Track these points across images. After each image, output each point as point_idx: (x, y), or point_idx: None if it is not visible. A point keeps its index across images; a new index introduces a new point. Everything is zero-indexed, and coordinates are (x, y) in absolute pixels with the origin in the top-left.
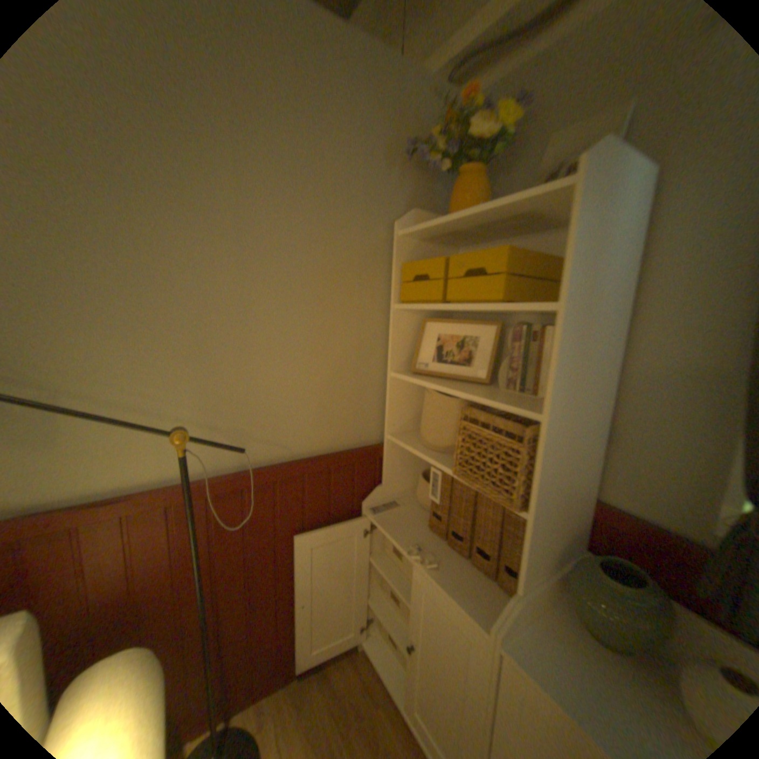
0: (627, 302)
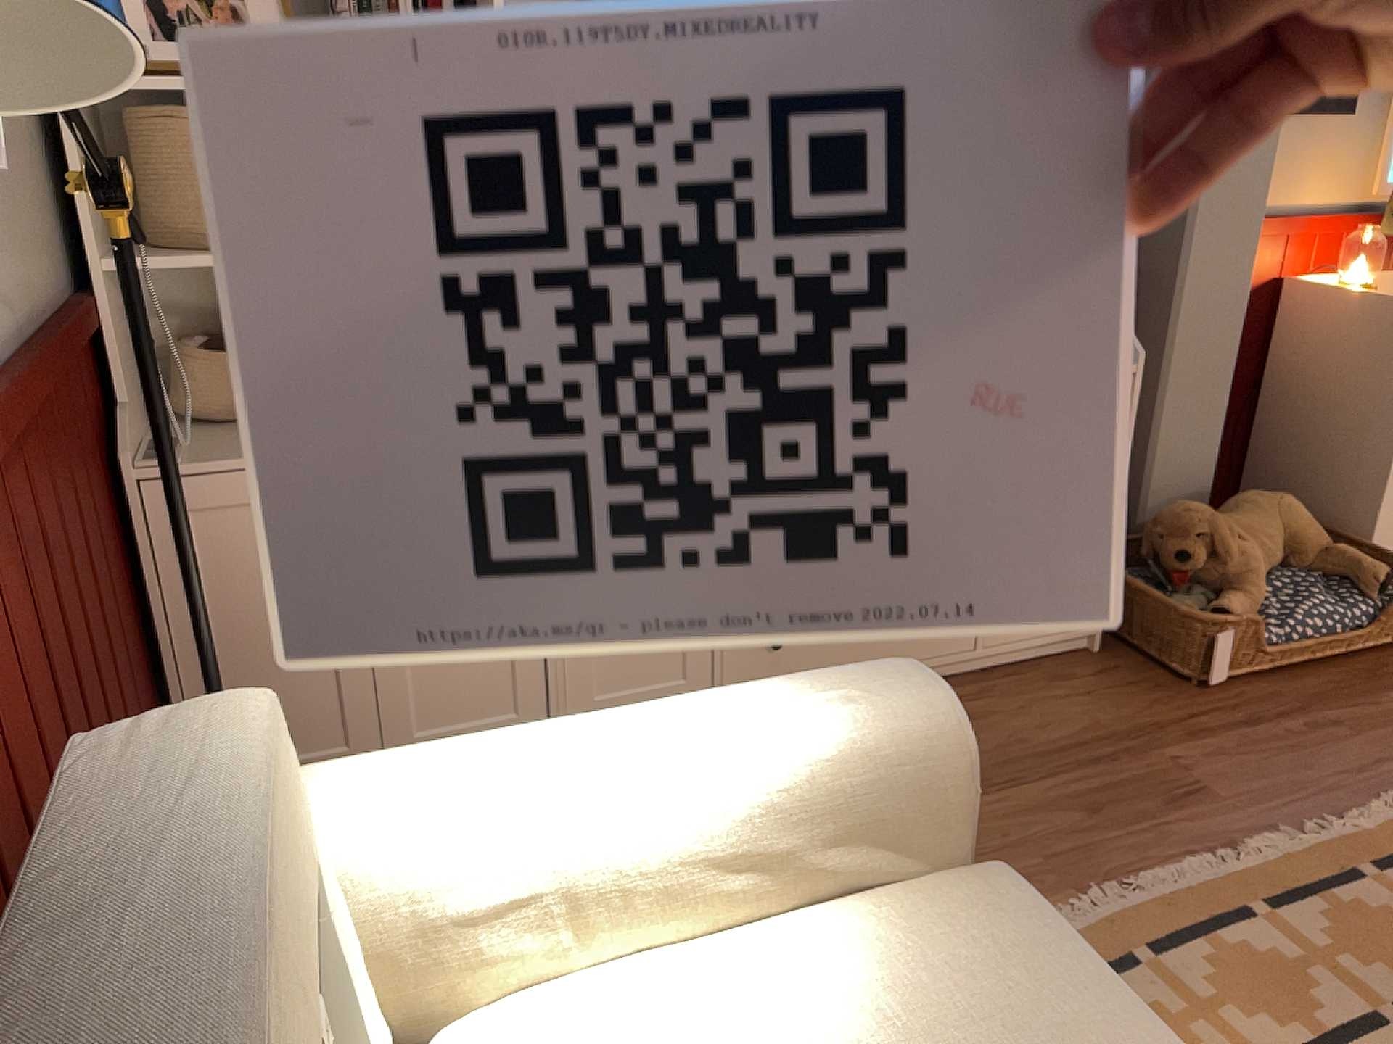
0: None
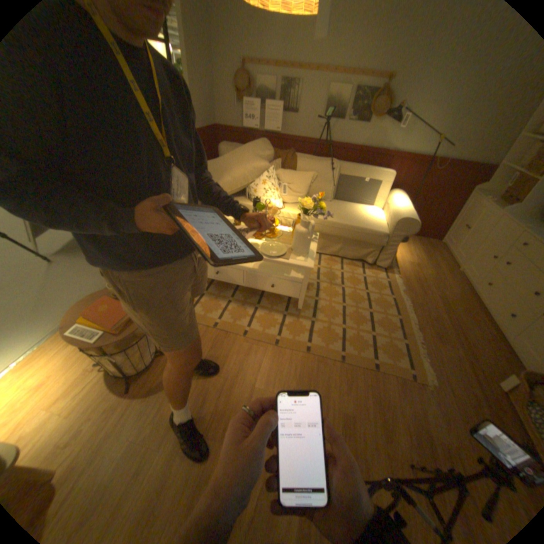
0: None
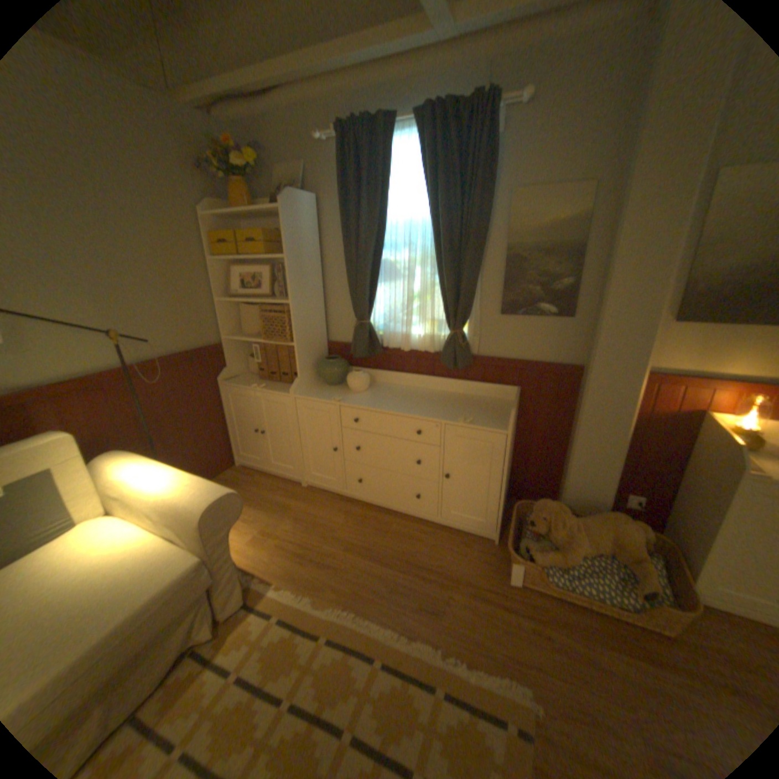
0: (315, 253)
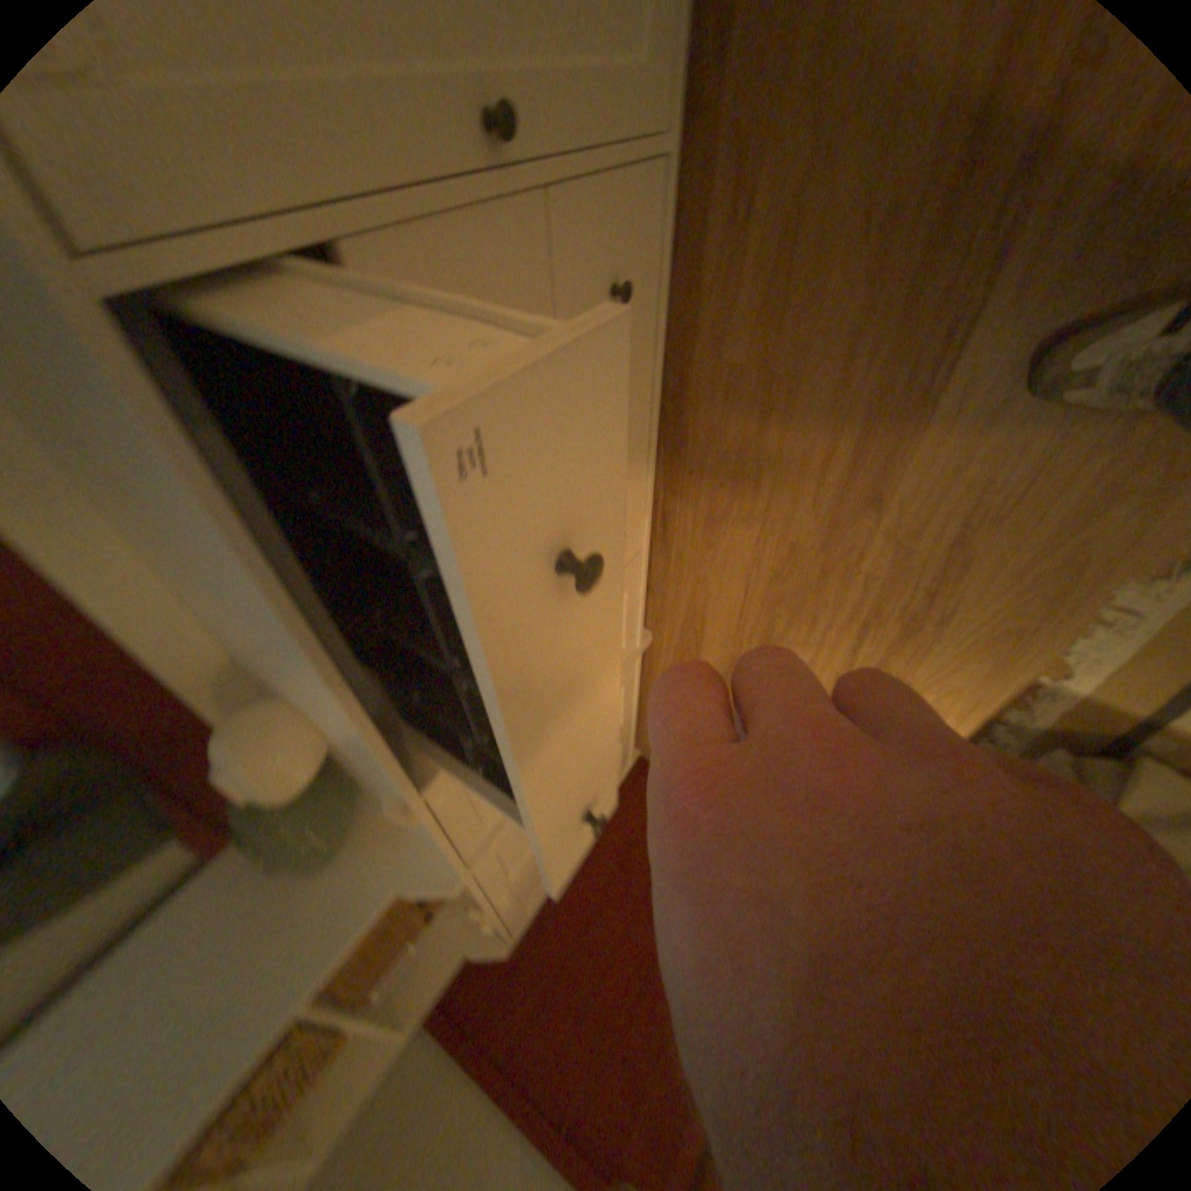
0: None
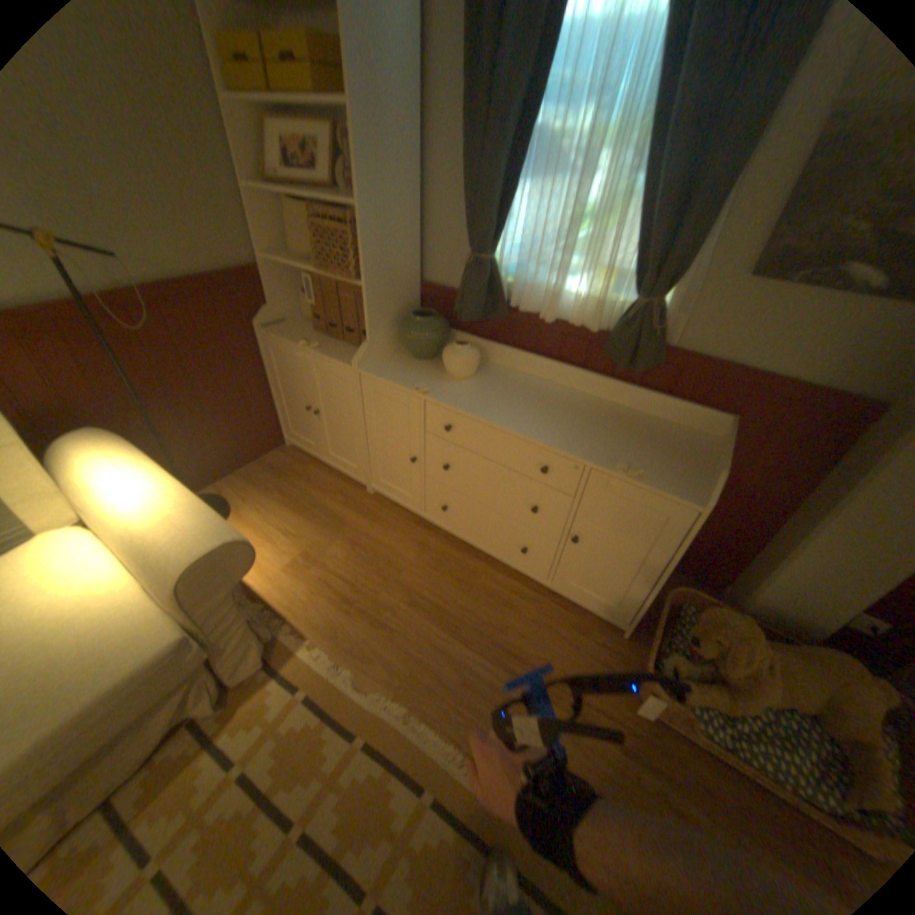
0: (411, 98)
